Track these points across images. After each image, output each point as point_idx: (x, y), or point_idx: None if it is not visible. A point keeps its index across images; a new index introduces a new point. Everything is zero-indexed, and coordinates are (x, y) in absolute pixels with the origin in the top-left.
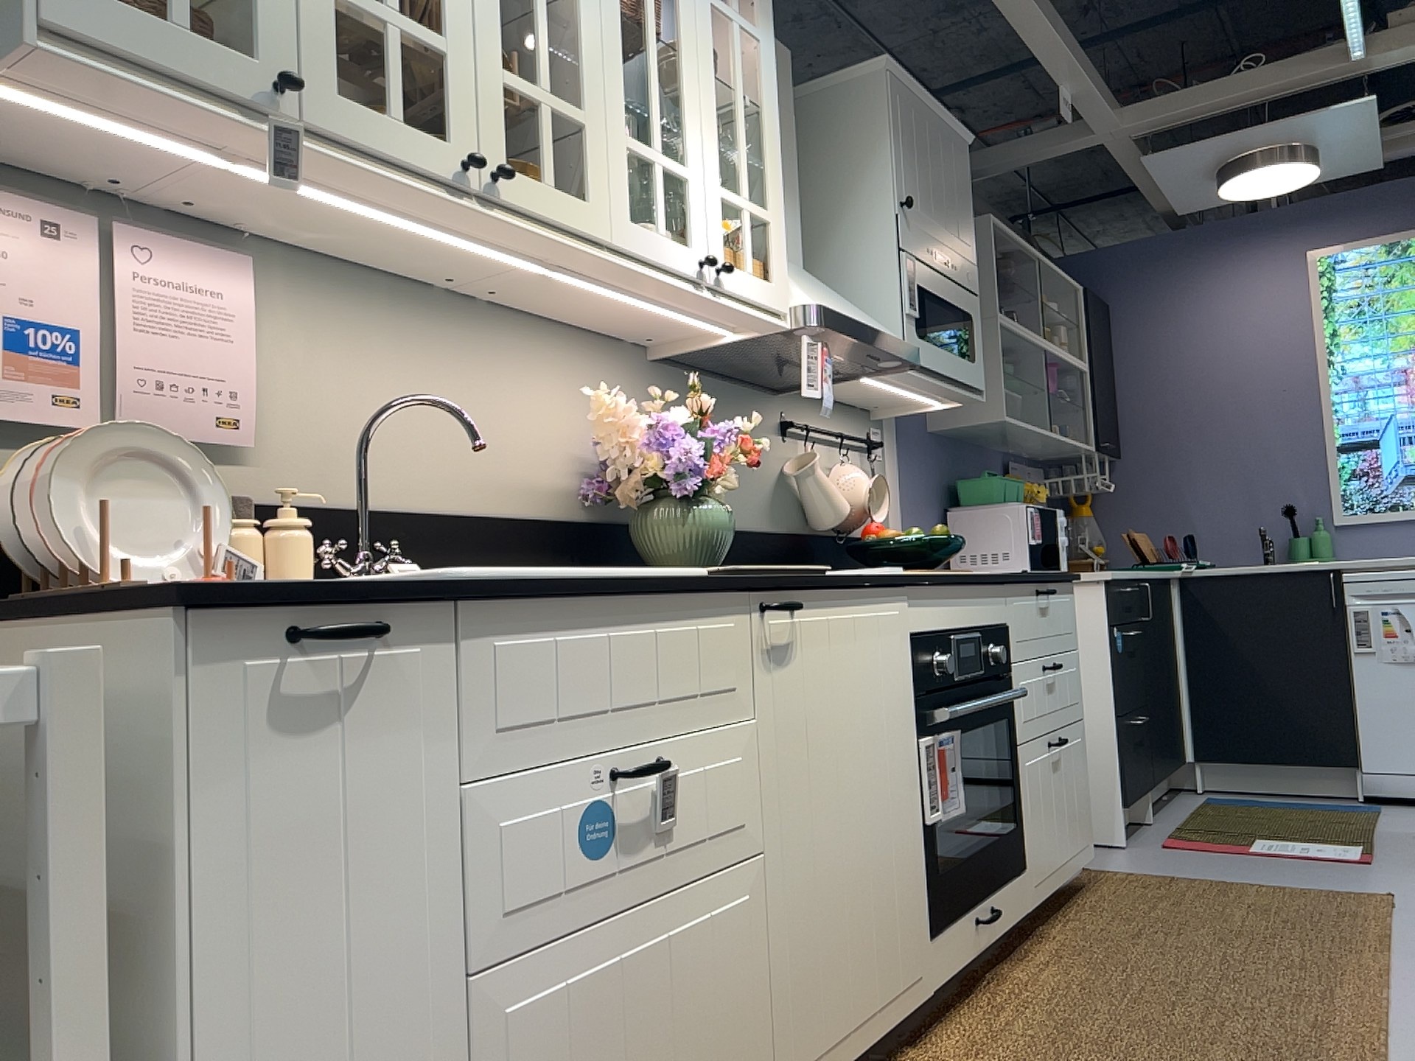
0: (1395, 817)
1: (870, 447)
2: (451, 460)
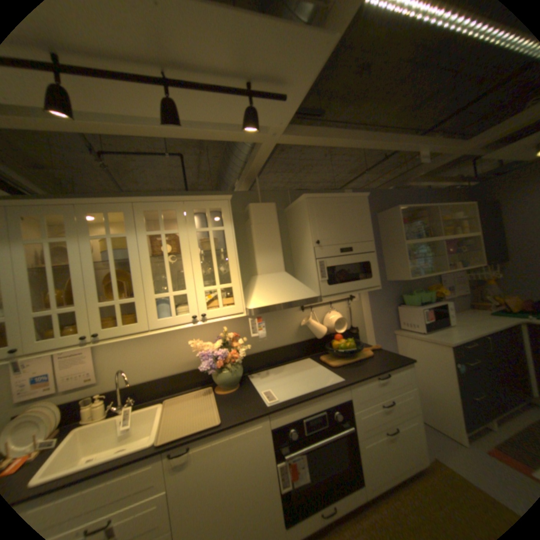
0: None
1: (349, 299)
2: (161, 364)
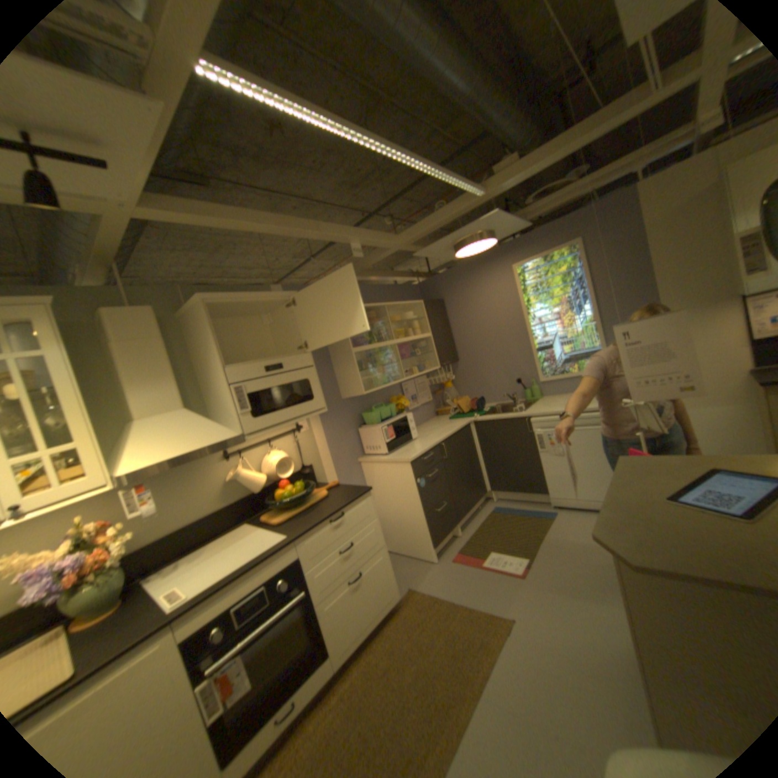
0: (558, 526)
1: (295, 430)
2: None
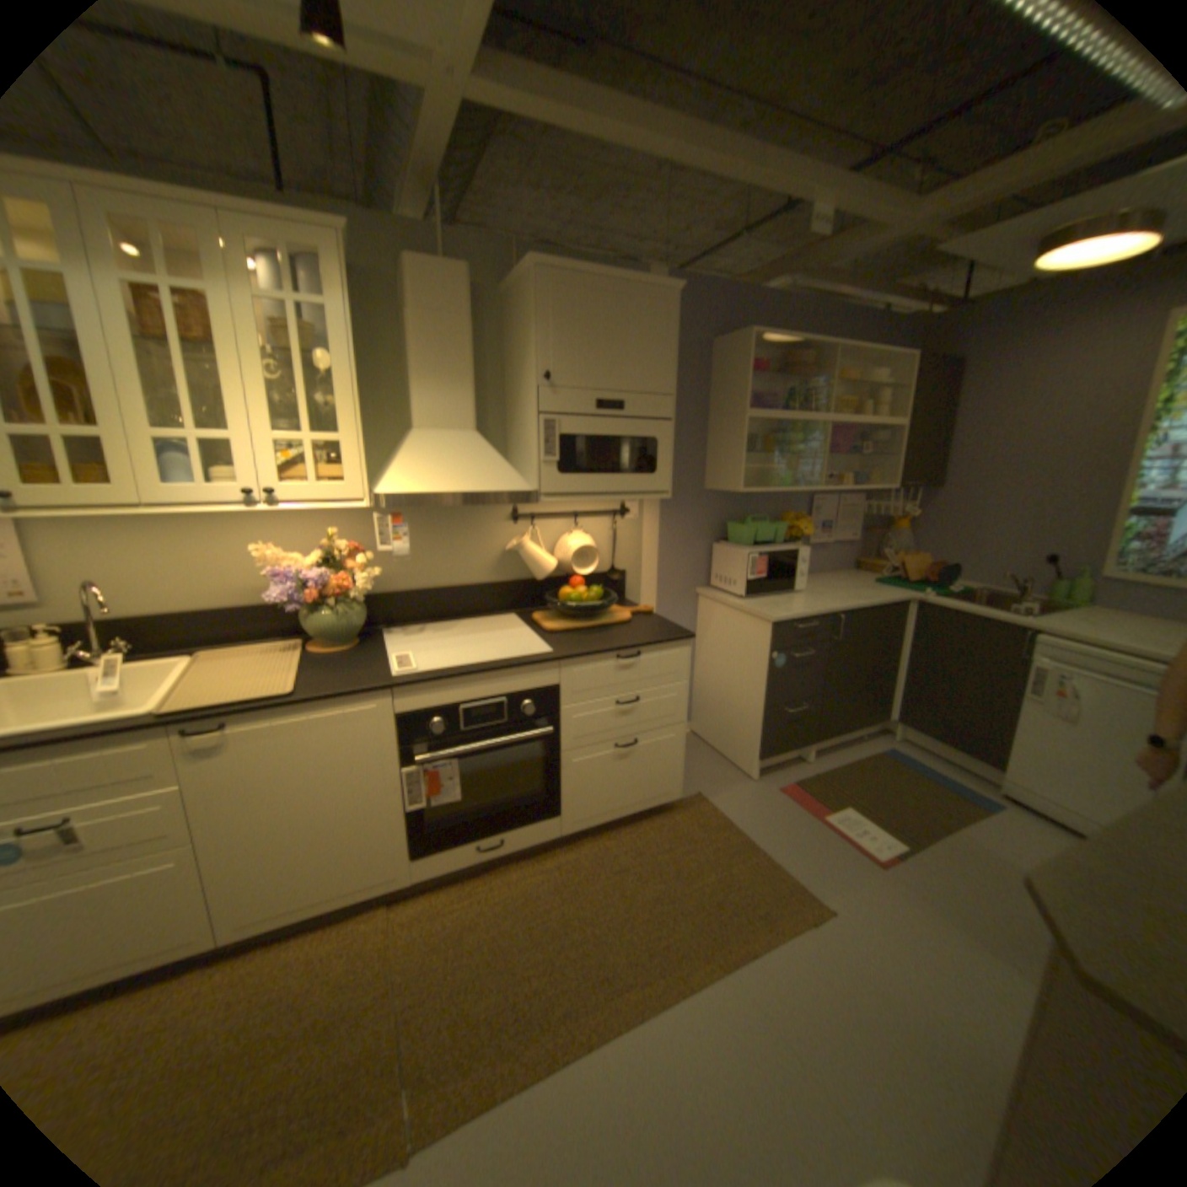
0: (997, 827)
1: (618, 514)
2: (191, 585)
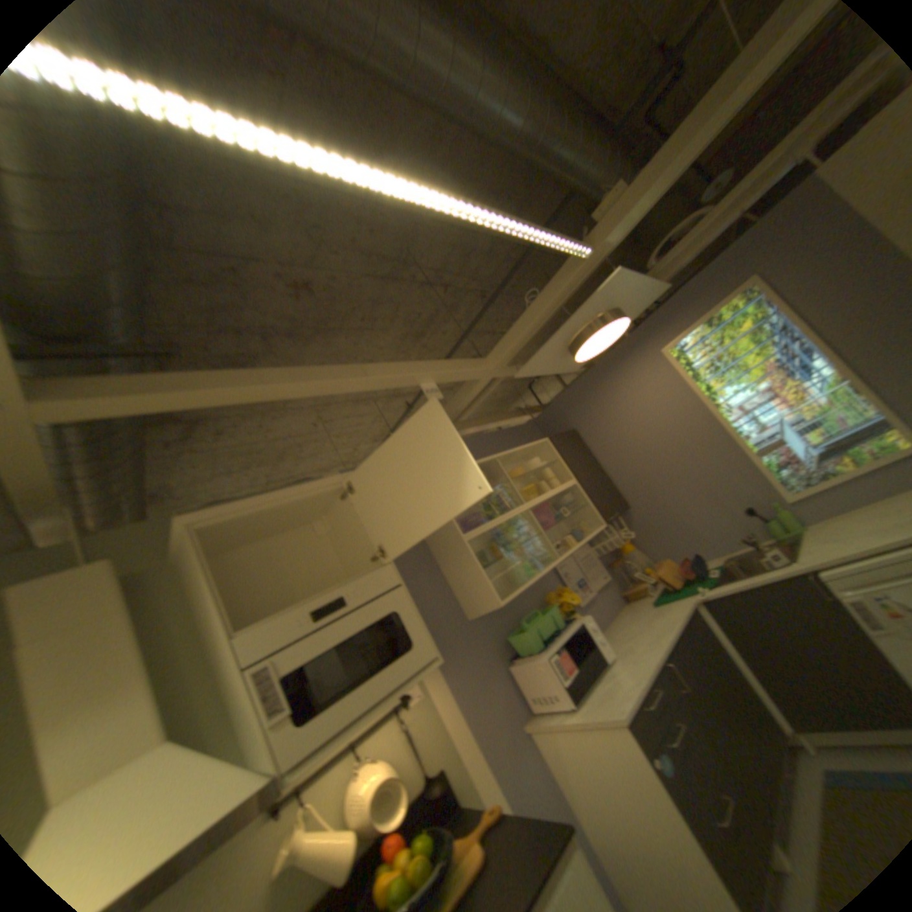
0: None
1: (401, 706)
2: None
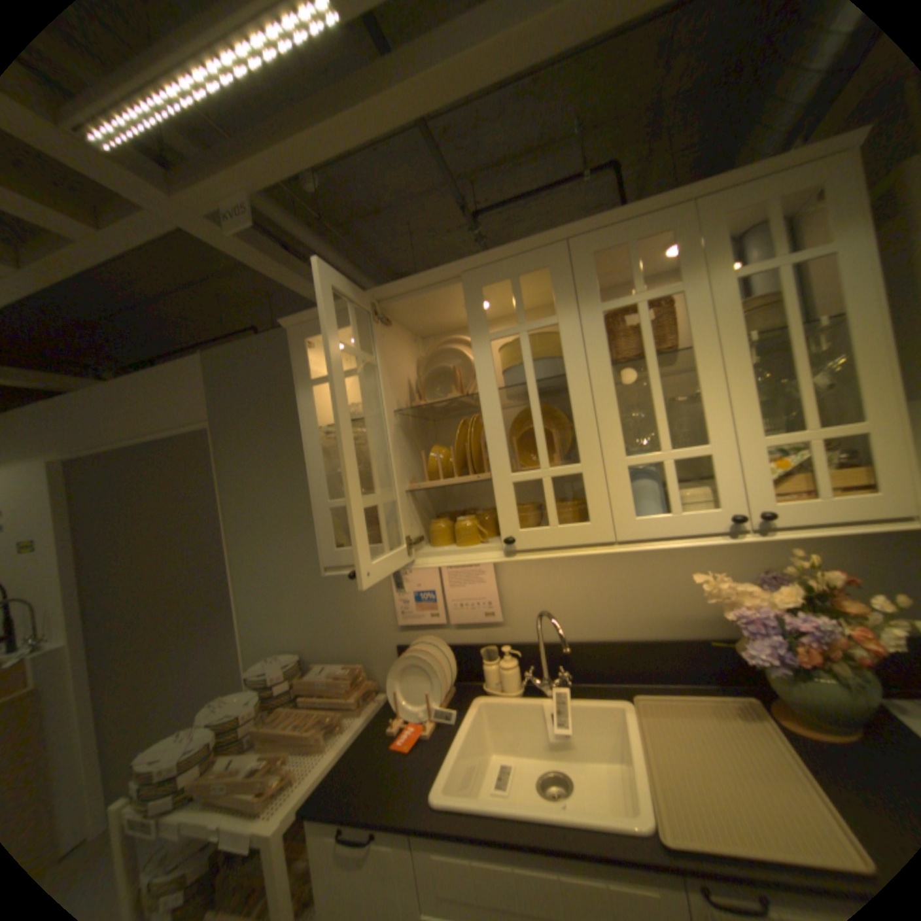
0: None
1: None
2: (618, 612)
